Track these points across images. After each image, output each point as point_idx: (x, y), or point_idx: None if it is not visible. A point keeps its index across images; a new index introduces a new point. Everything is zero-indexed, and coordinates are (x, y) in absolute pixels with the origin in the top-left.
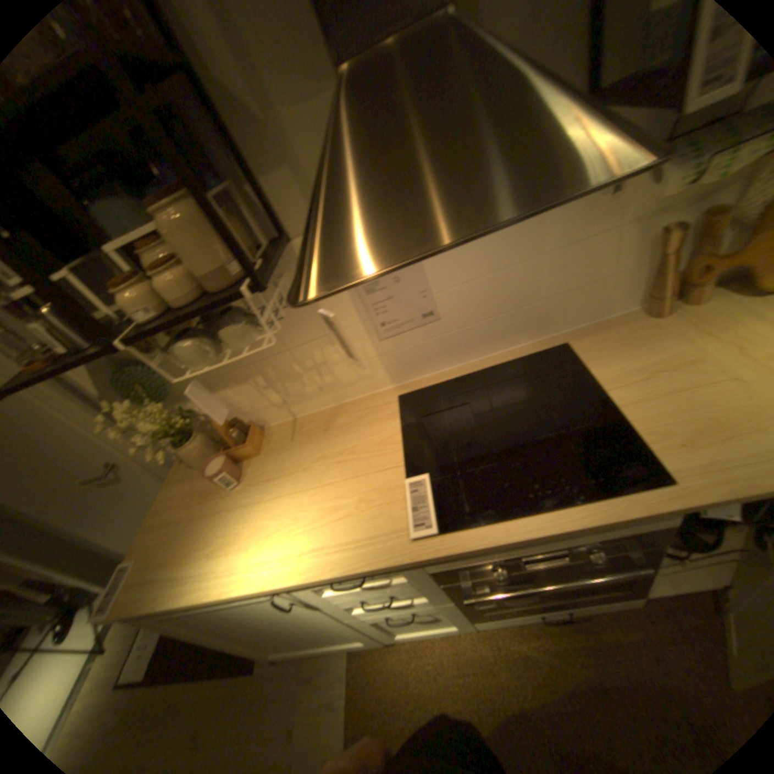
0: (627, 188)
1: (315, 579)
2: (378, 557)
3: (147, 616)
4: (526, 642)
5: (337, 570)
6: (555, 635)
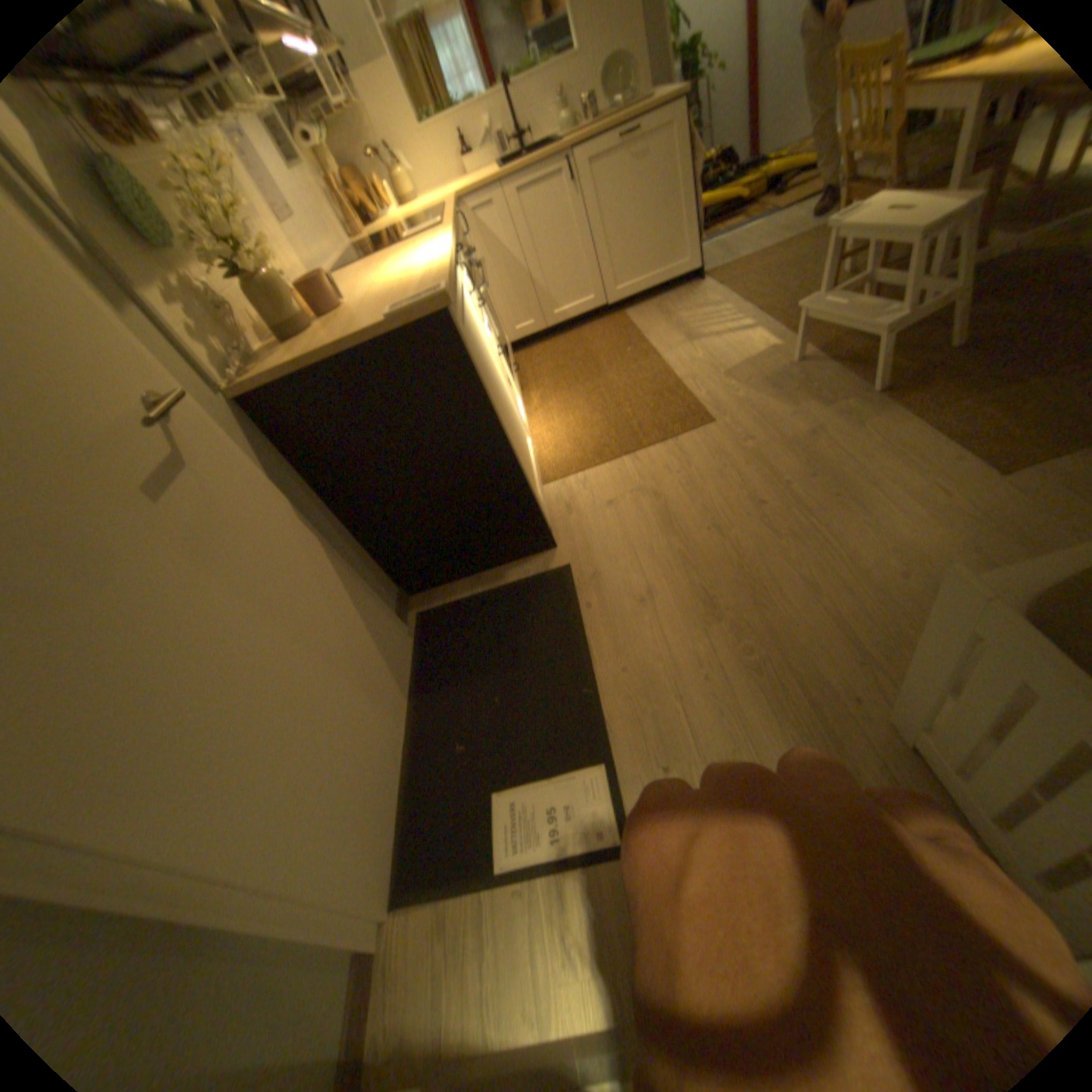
0: (303, 141)
1: (451, 231)
2: (447, 224)
3: (452, 285)
4: (531, 400)
5: (449, 228)
6: (528, 392)
